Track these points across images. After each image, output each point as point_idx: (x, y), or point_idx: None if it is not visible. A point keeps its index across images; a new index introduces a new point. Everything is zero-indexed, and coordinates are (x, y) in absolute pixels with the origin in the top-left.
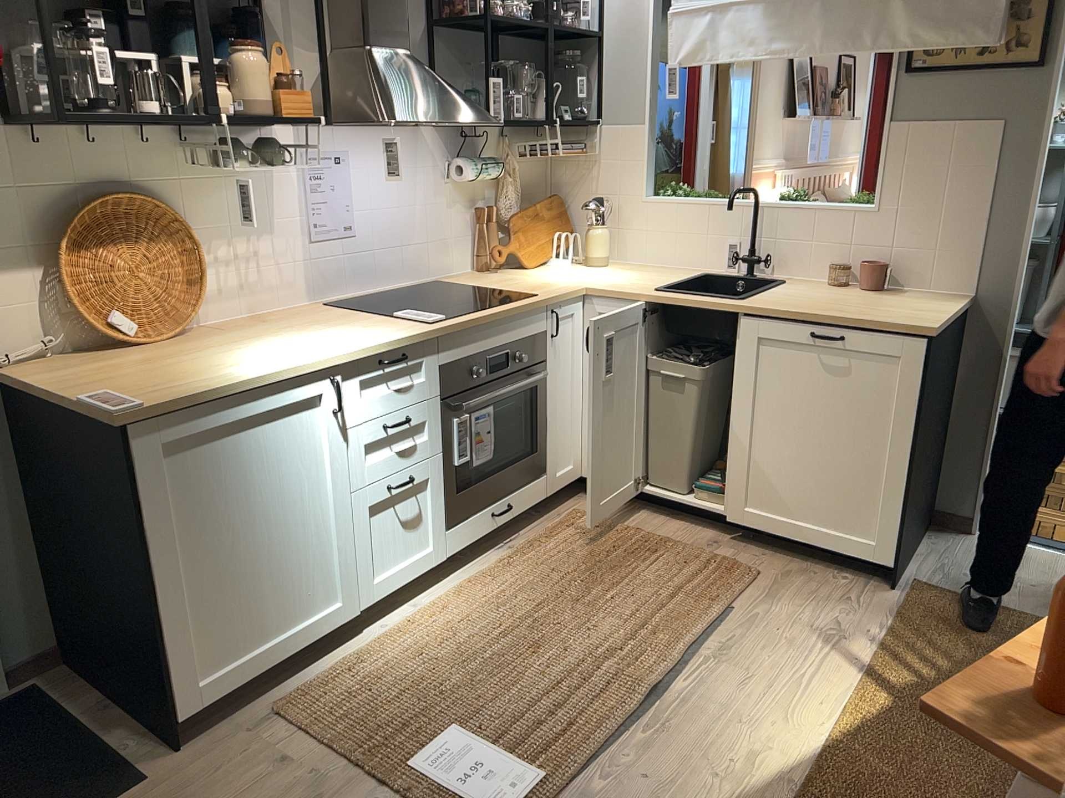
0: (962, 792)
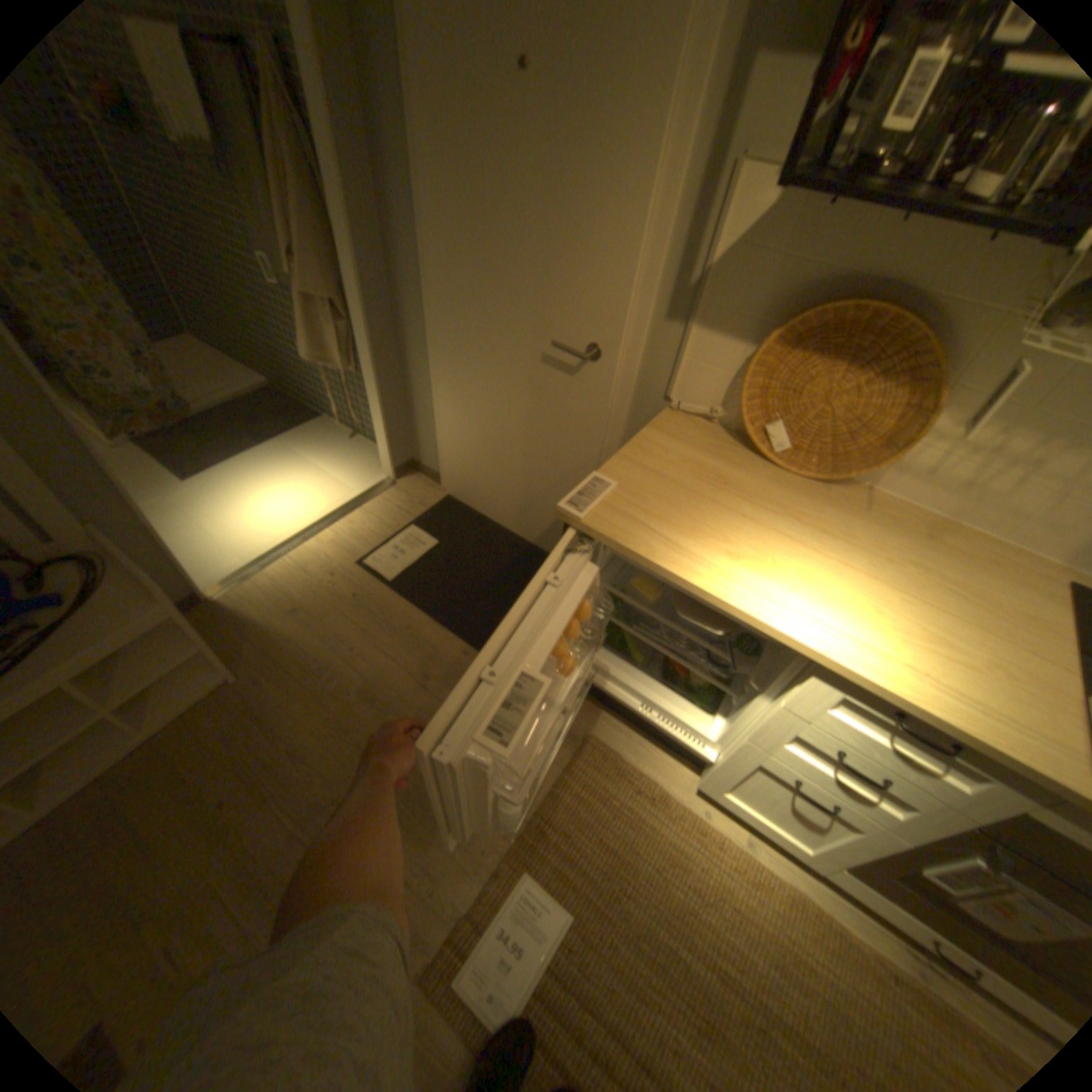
0: None
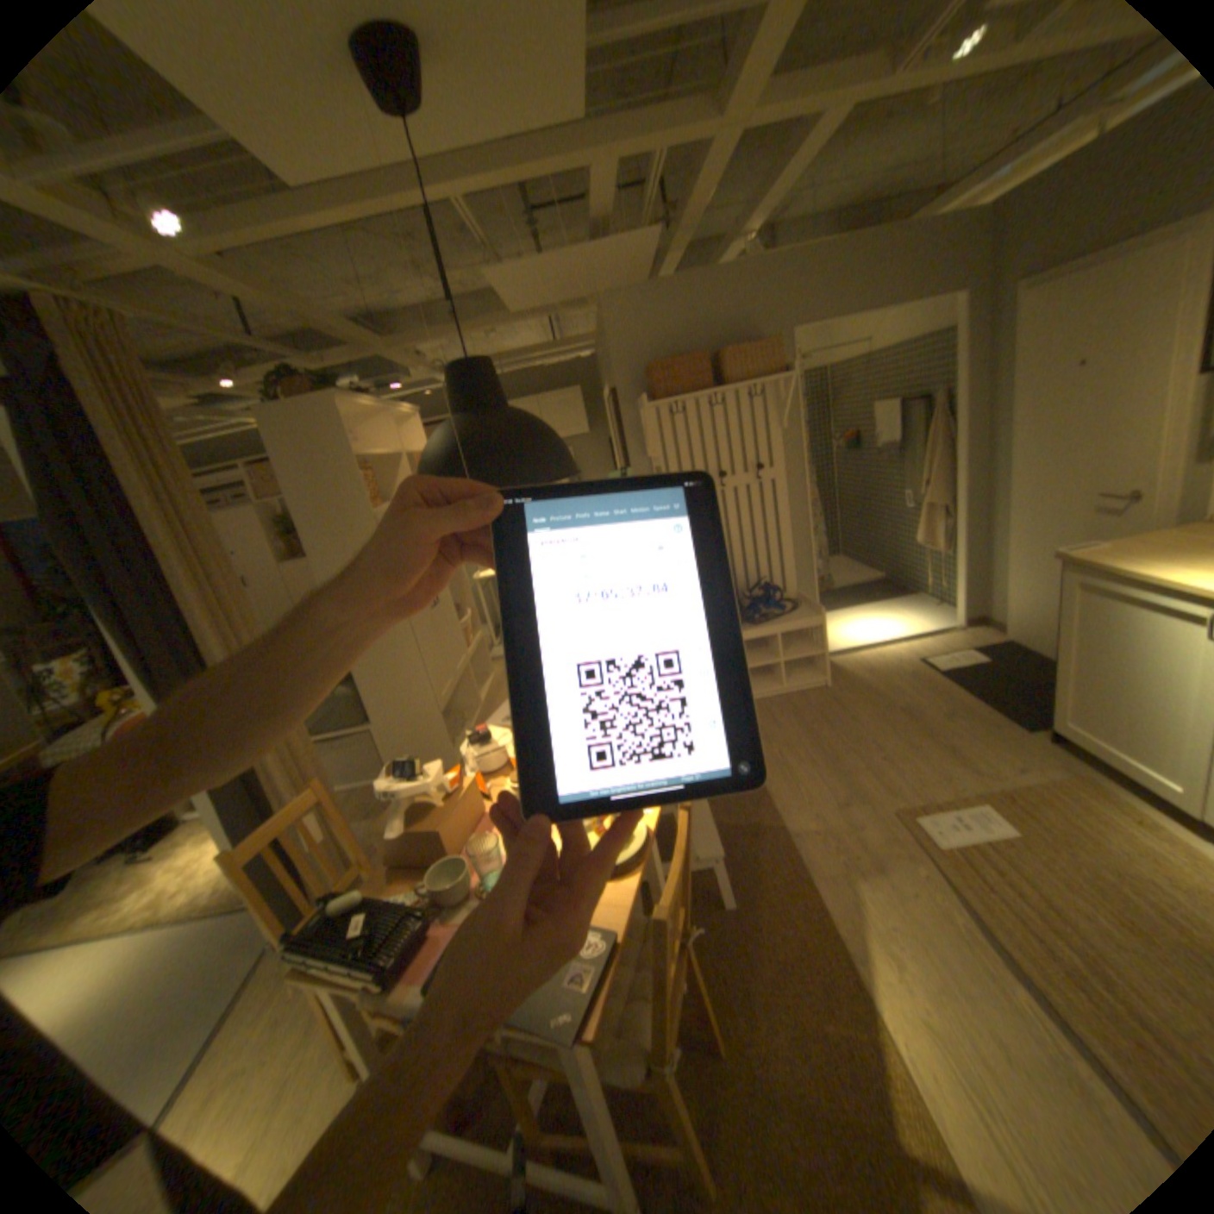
0: (783, 1050)
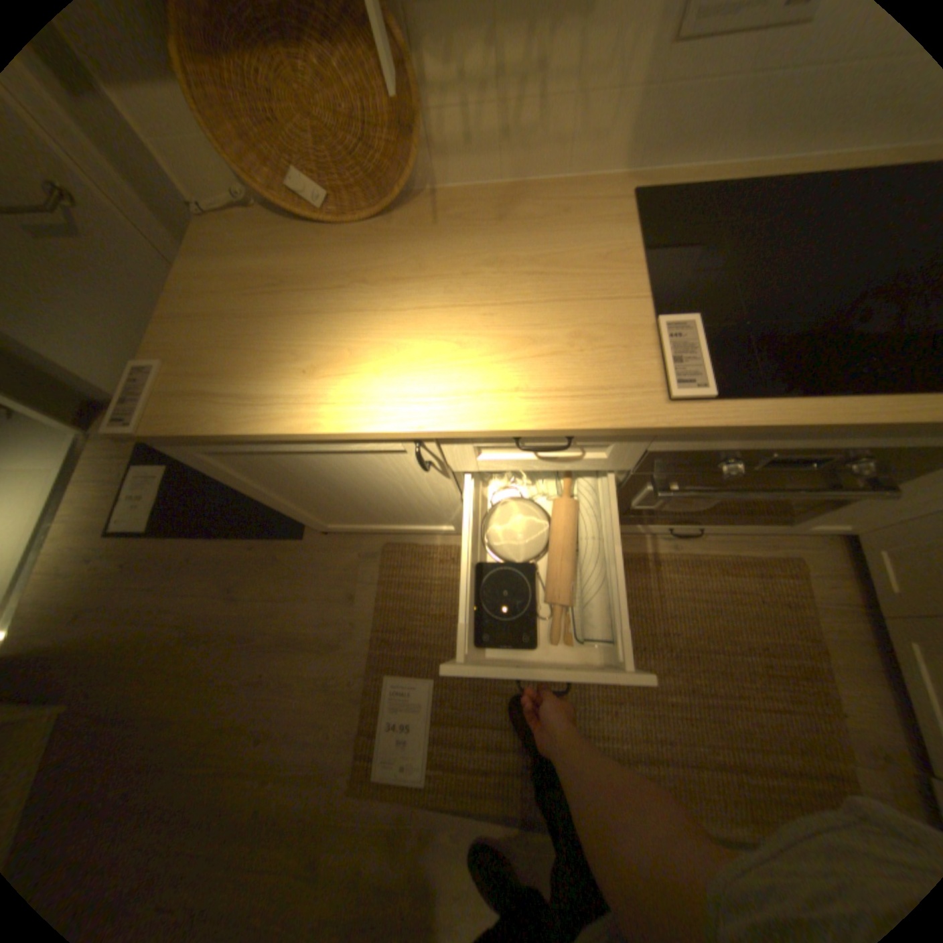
0: None
